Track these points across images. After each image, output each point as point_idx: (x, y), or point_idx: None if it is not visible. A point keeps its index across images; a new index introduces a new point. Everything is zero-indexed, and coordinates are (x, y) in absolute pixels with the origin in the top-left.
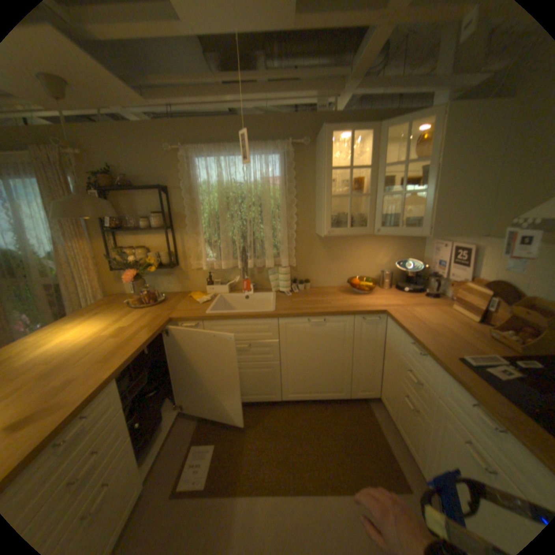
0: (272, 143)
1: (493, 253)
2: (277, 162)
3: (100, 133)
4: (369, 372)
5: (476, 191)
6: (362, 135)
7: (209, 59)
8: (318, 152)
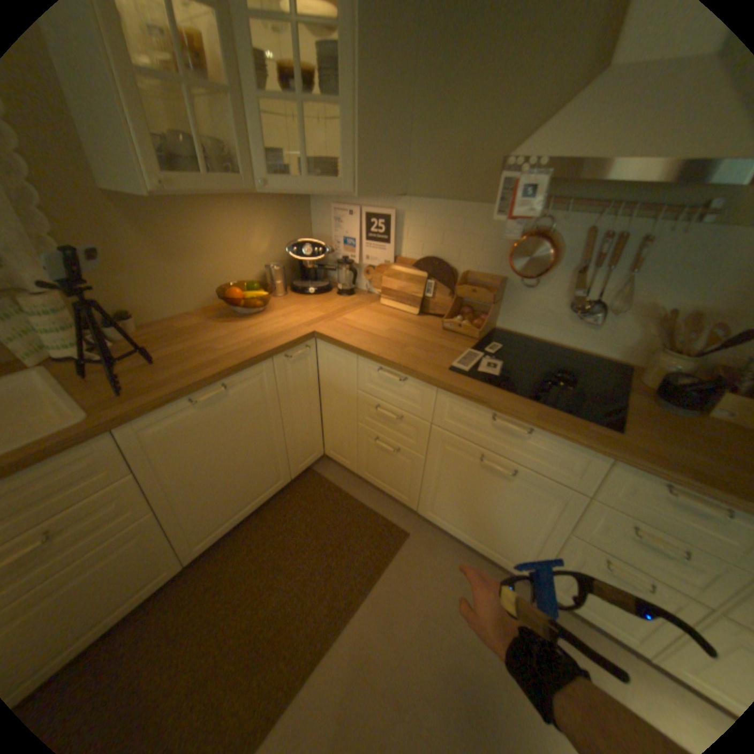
0: None
1: (414, 219)
2: None
3: None
4: (307, 429)
5: (393, 117)
6: None
7: None
8: None
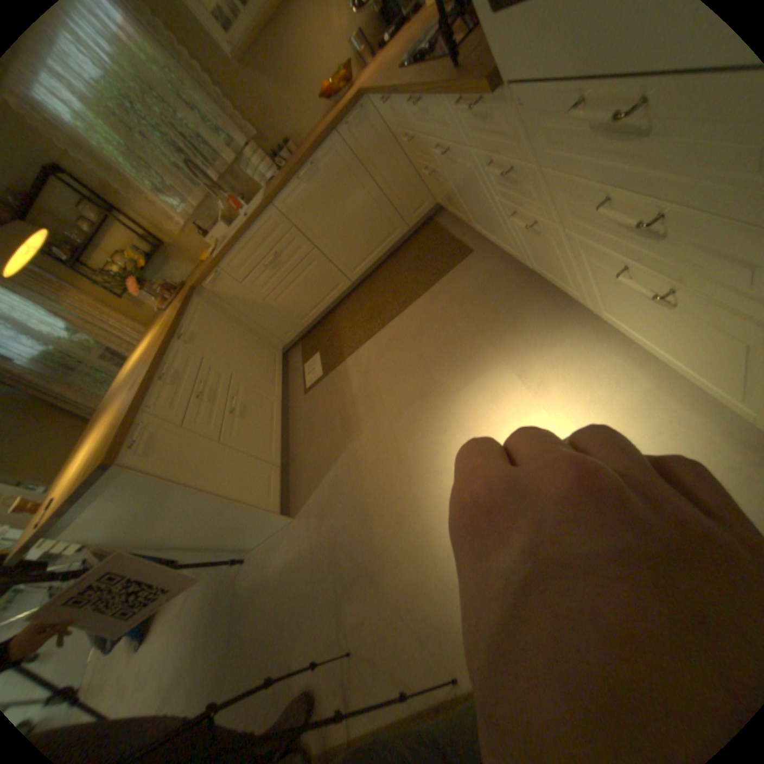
0: None
1: None
2: None
3: None
4: (404, 181)
5: None
6: None
7: None
8: None
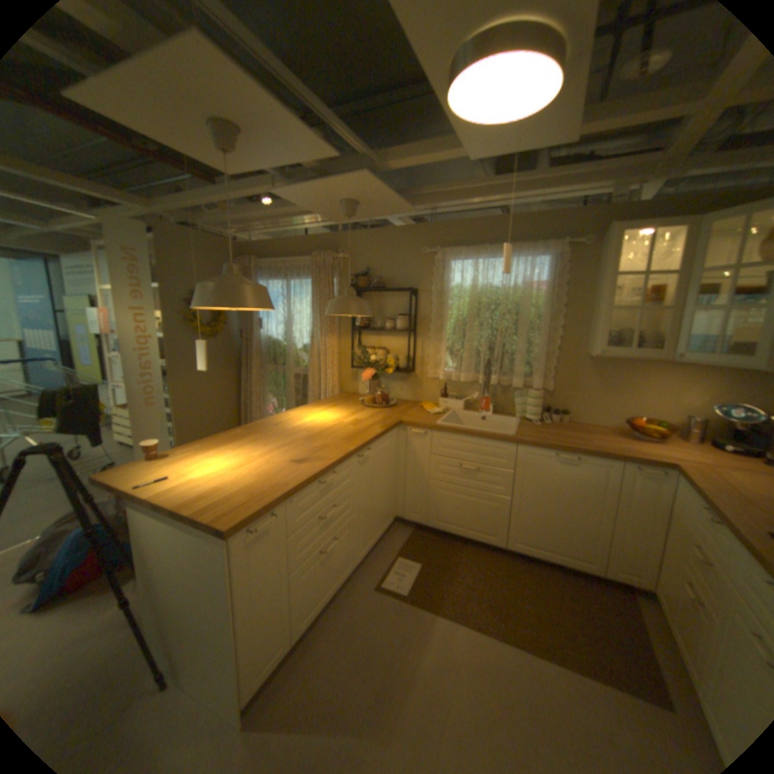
0: (543, 243)
1: None
2: (546, 264)
3: (368, 238)
4: (642, 548)
5: None
6: (675, 229)
7: (484, 160)
8: (605, 252)
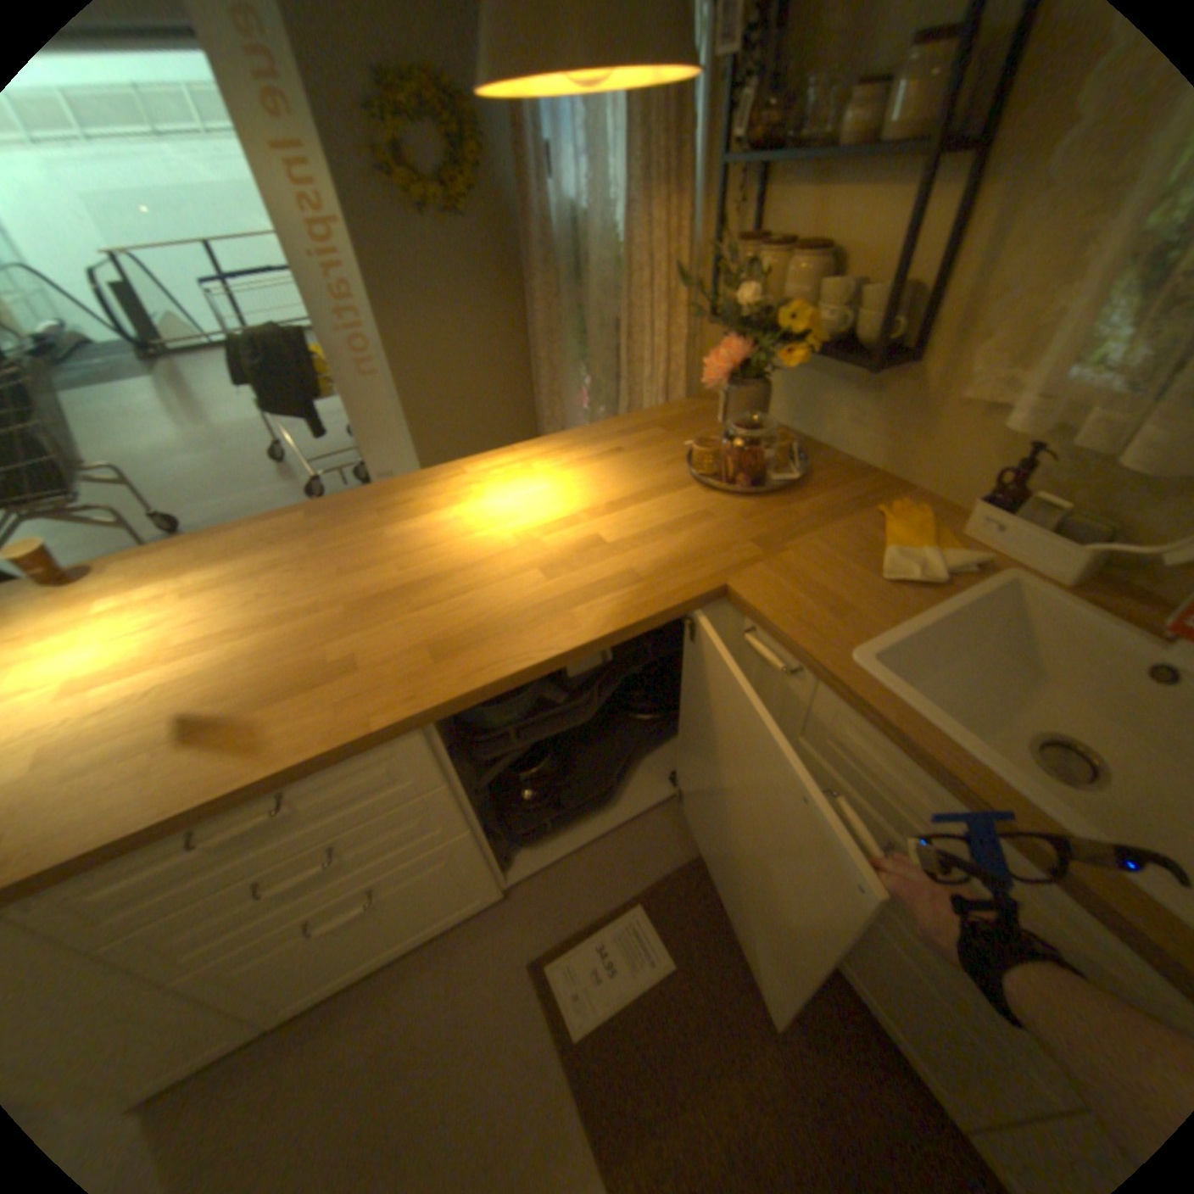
0: None
1: None
2: None
3: None
4: None
5: None
6: None
7: None
8: None
